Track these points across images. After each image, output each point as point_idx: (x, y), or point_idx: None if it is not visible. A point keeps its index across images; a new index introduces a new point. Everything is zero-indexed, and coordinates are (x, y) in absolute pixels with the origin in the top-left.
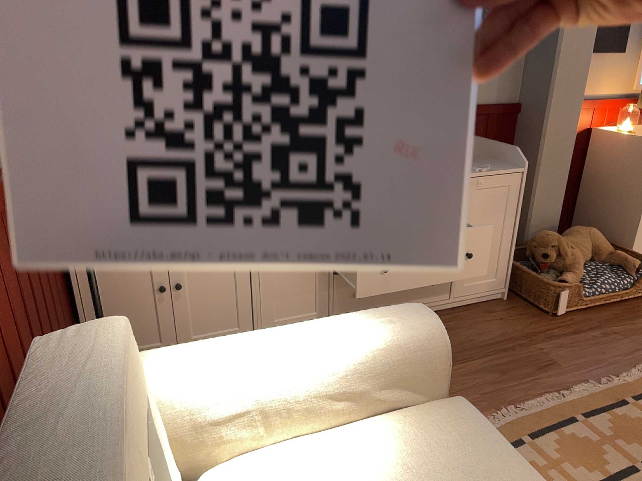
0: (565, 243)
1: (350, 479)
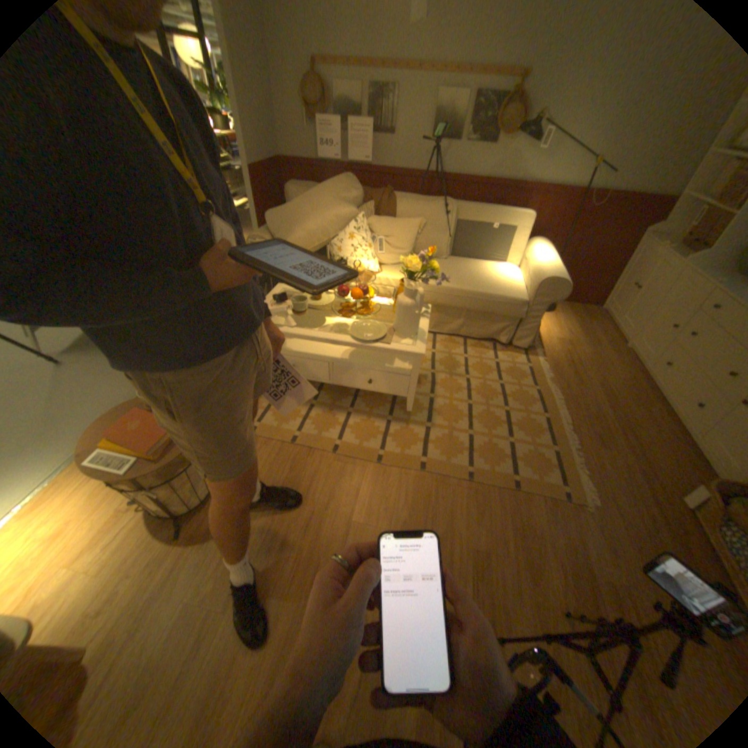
0: None
1: (503, 276)
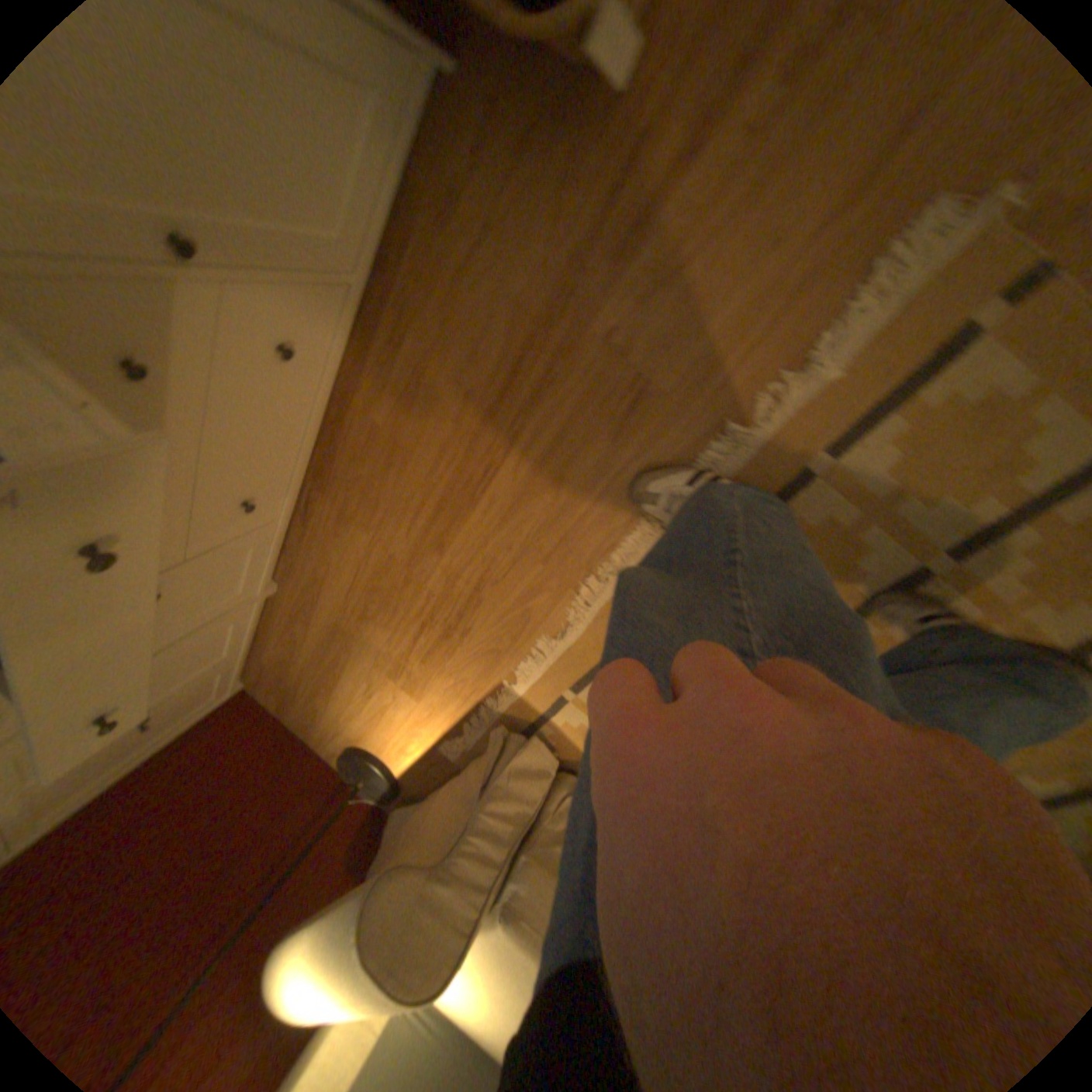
0: None
1: (467, 992)
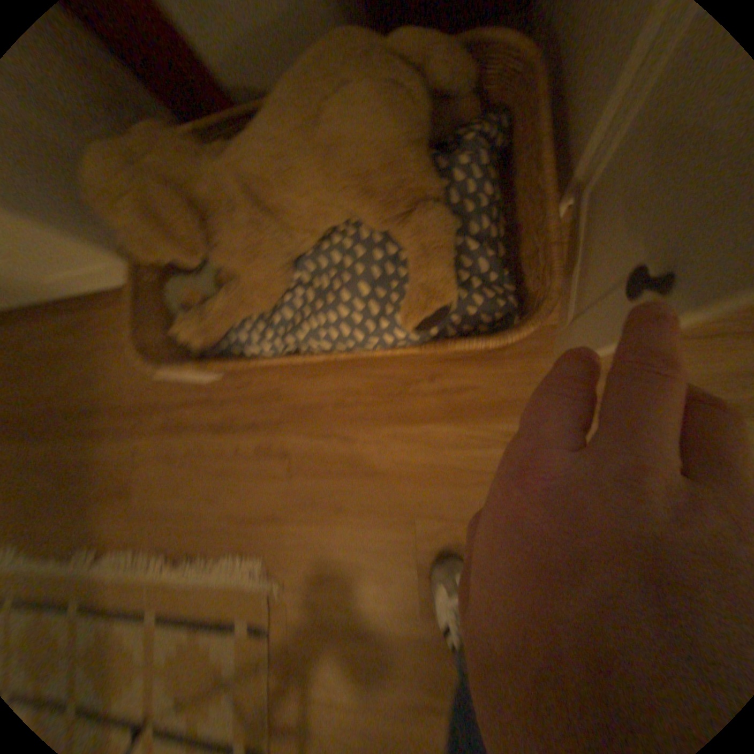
0: (216, 166)
1: None
